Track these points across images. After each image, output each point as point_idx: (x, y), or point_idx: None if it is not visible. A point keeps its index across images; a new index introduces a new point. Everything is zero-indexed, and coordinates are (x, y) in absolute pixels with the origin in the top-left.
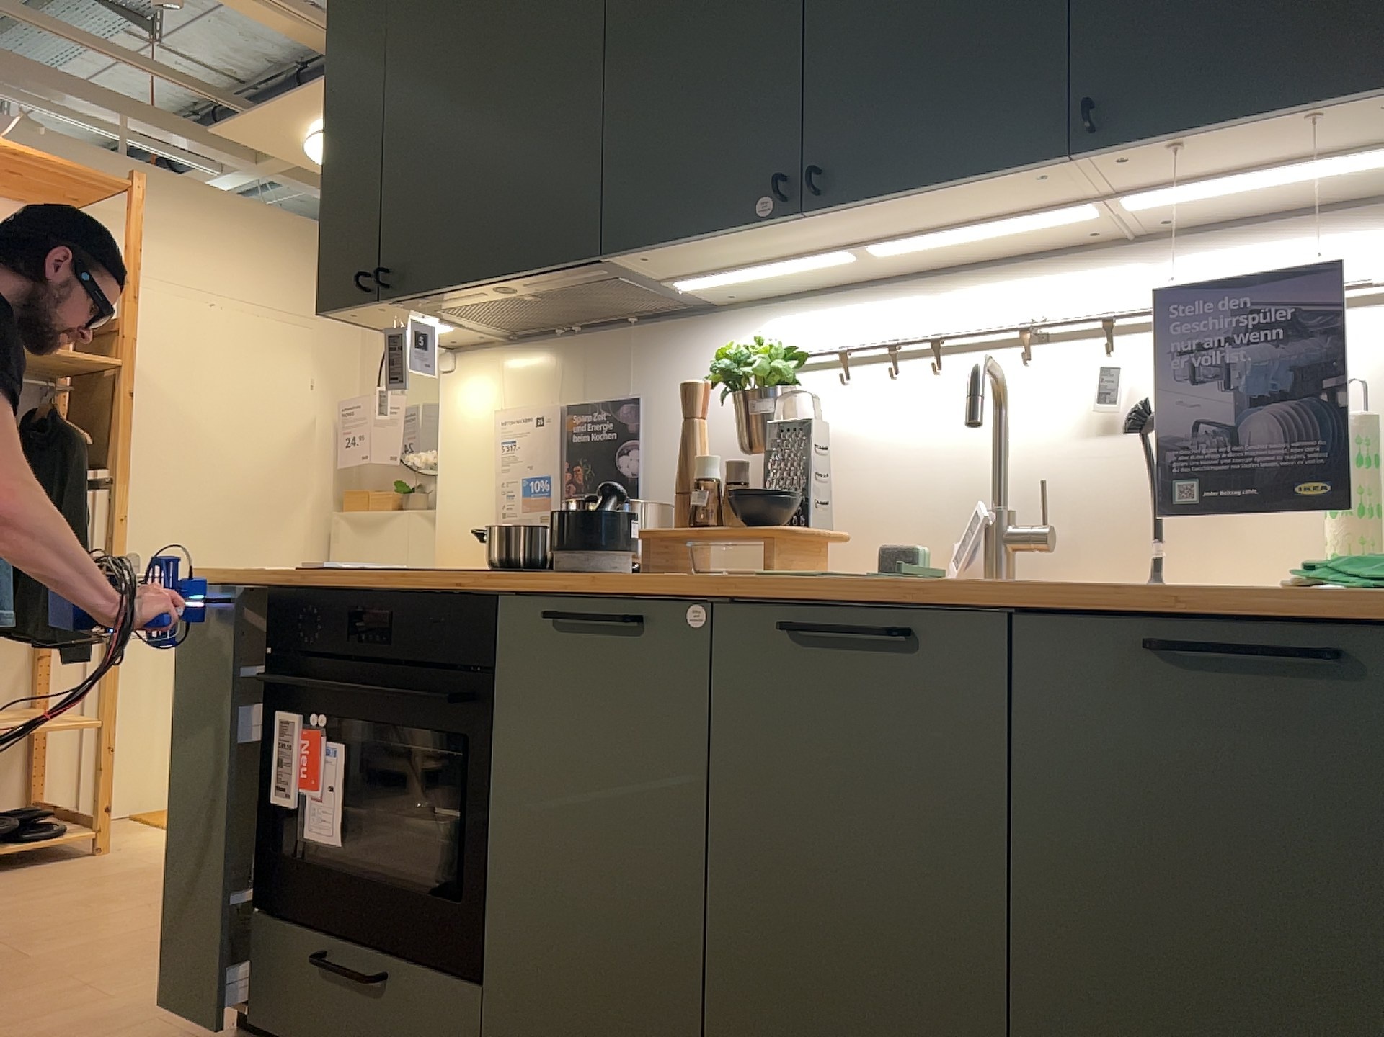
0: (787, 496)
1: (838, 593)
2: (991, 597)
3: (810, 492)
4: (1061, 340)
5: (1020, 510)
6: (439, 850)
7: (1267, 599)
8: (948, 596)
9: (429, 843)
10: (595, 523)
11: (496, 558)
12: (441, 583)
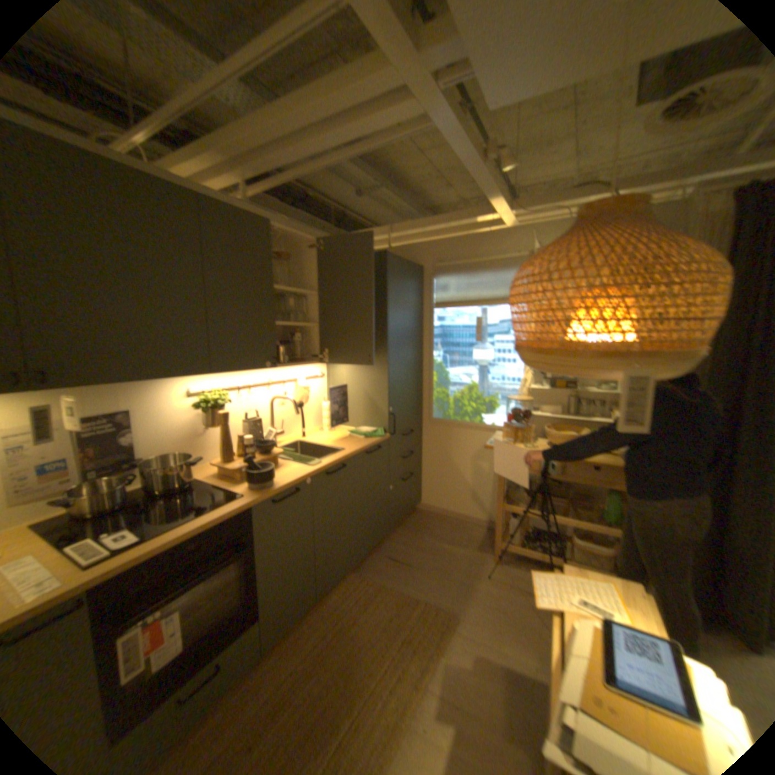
0: (269, 443)
1: (331, 463)
2: (353, 455)
3: (258, 439)
4: (268, 384)
5: (274, 427)
6: (213, 612)
7: (371, 442)
8: (348, 457)
9: (213, 612)
10: (271, 470)
11: (102, 510)
12: (222, 516)
